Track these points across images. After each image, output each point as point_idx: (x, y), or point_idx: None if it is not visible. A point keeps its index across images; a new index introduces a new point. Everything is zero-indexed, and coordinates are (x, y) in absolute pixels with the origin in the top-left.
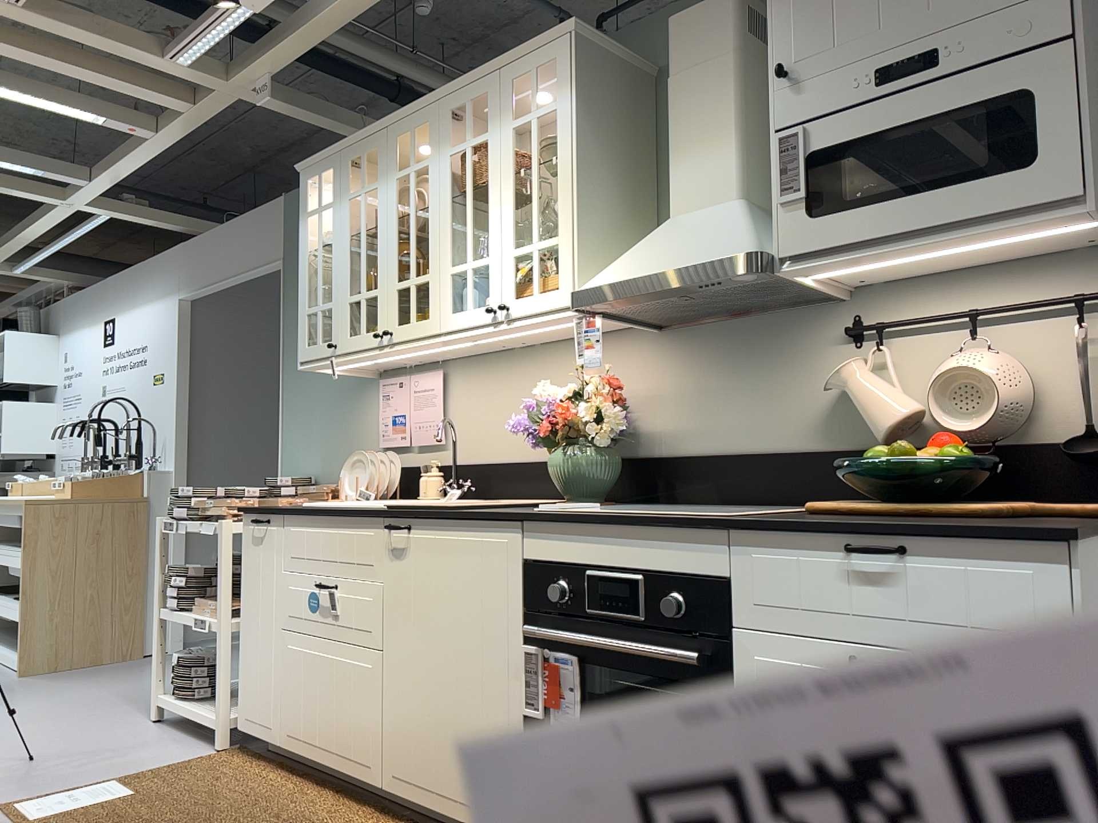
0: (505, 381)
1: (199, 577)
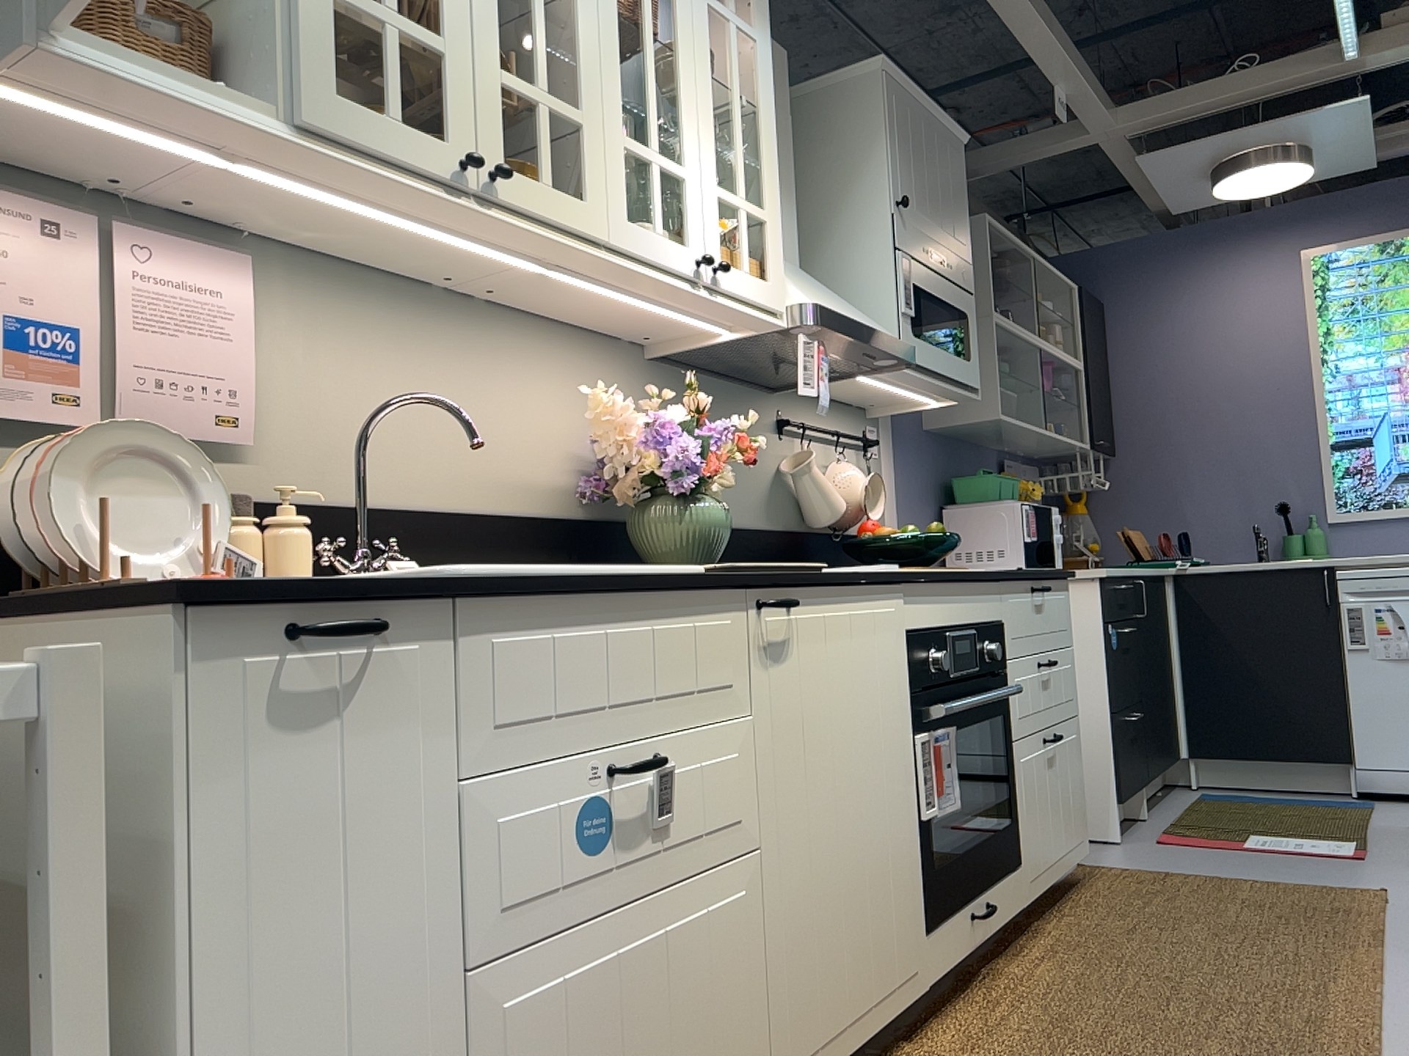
0: (416, 347)
1: None
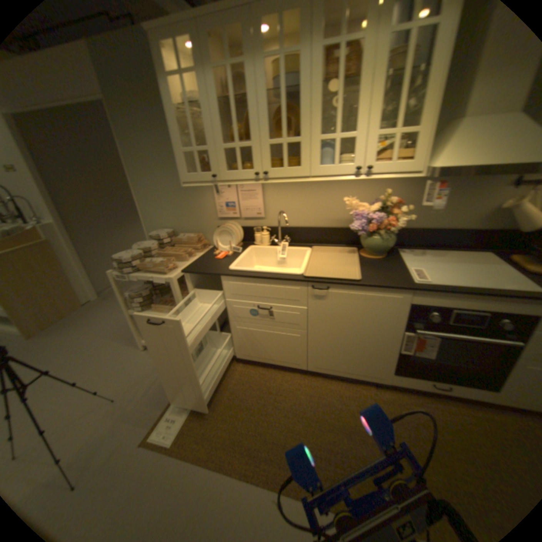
0: (305, 189)
1: (146, 295)
